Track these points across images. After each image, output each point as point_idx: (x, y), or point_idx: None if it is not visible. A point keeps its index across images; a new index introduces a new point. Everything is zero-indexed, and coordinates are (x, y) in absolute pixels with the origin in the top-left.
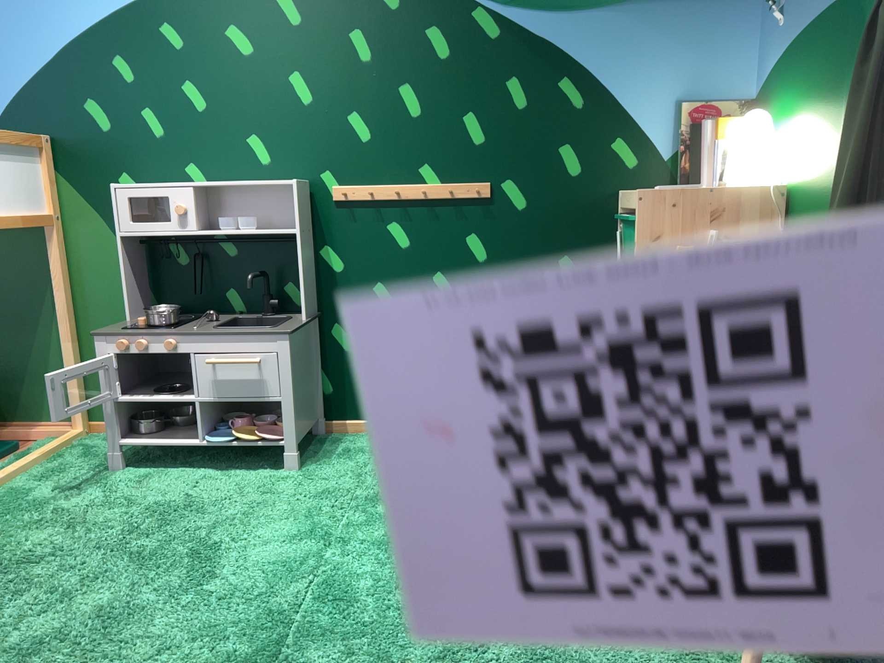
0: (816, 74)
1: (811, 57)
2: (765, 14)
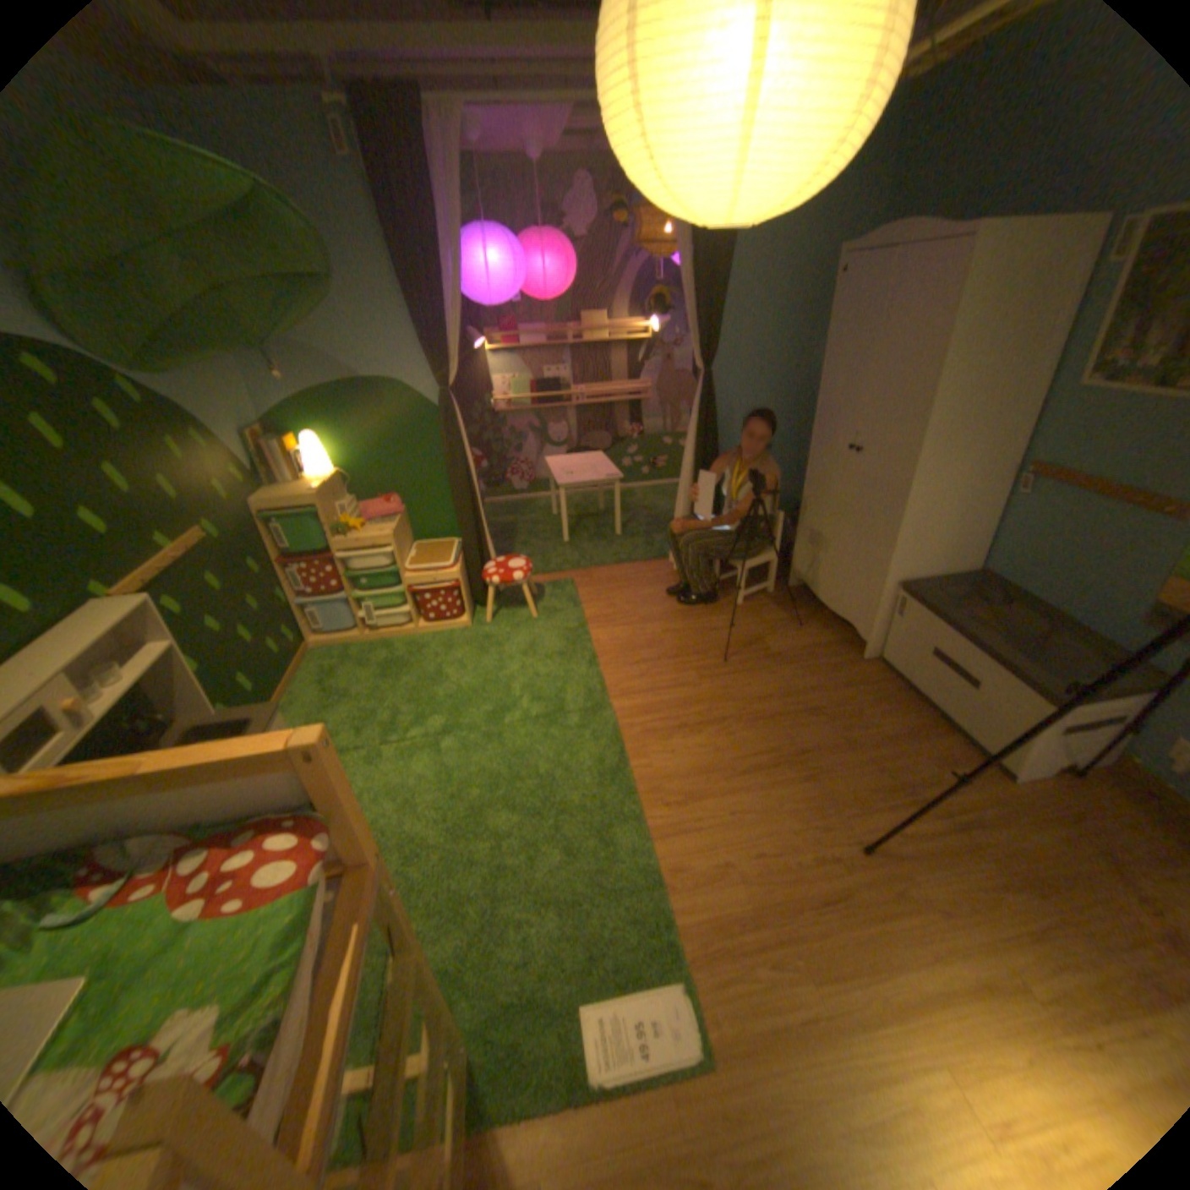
0: (341, 413)
1: (332, 404)
2: (248, 369)
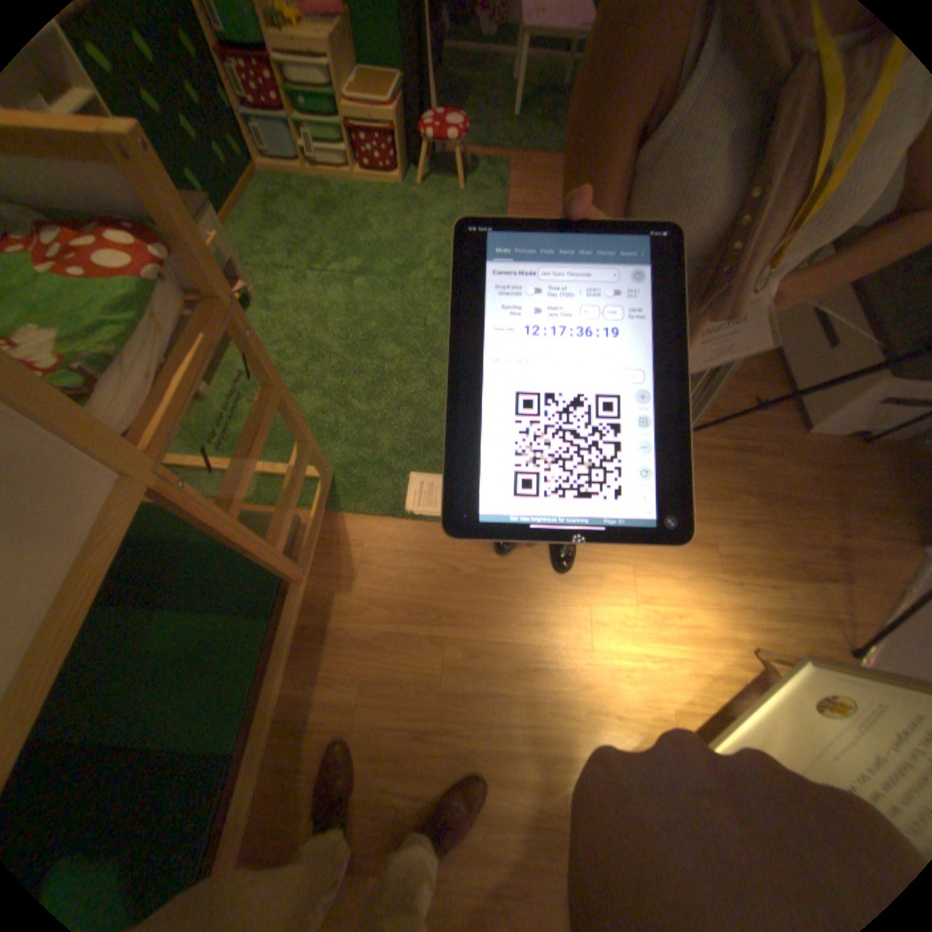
0: None
1: None
2: None
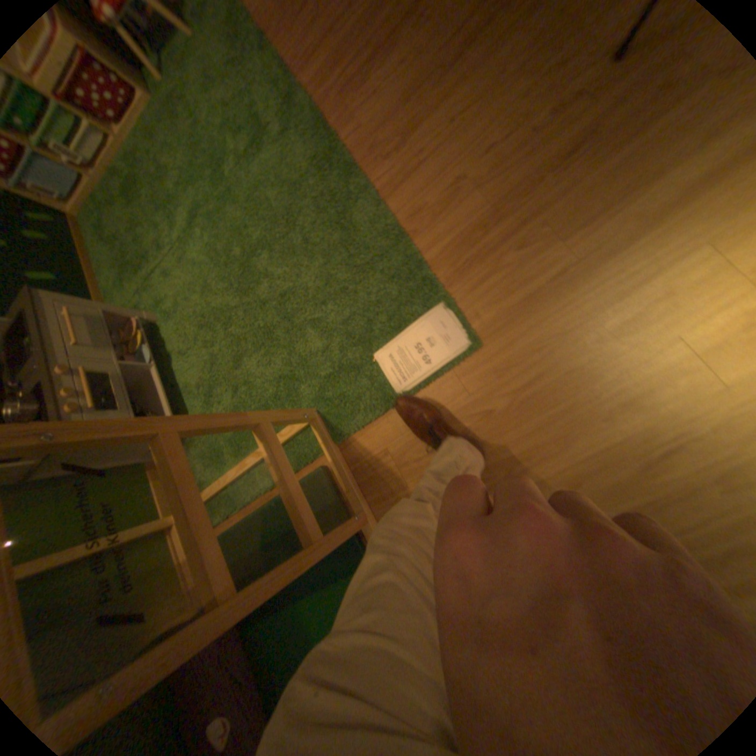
0: None
1: None
2: None
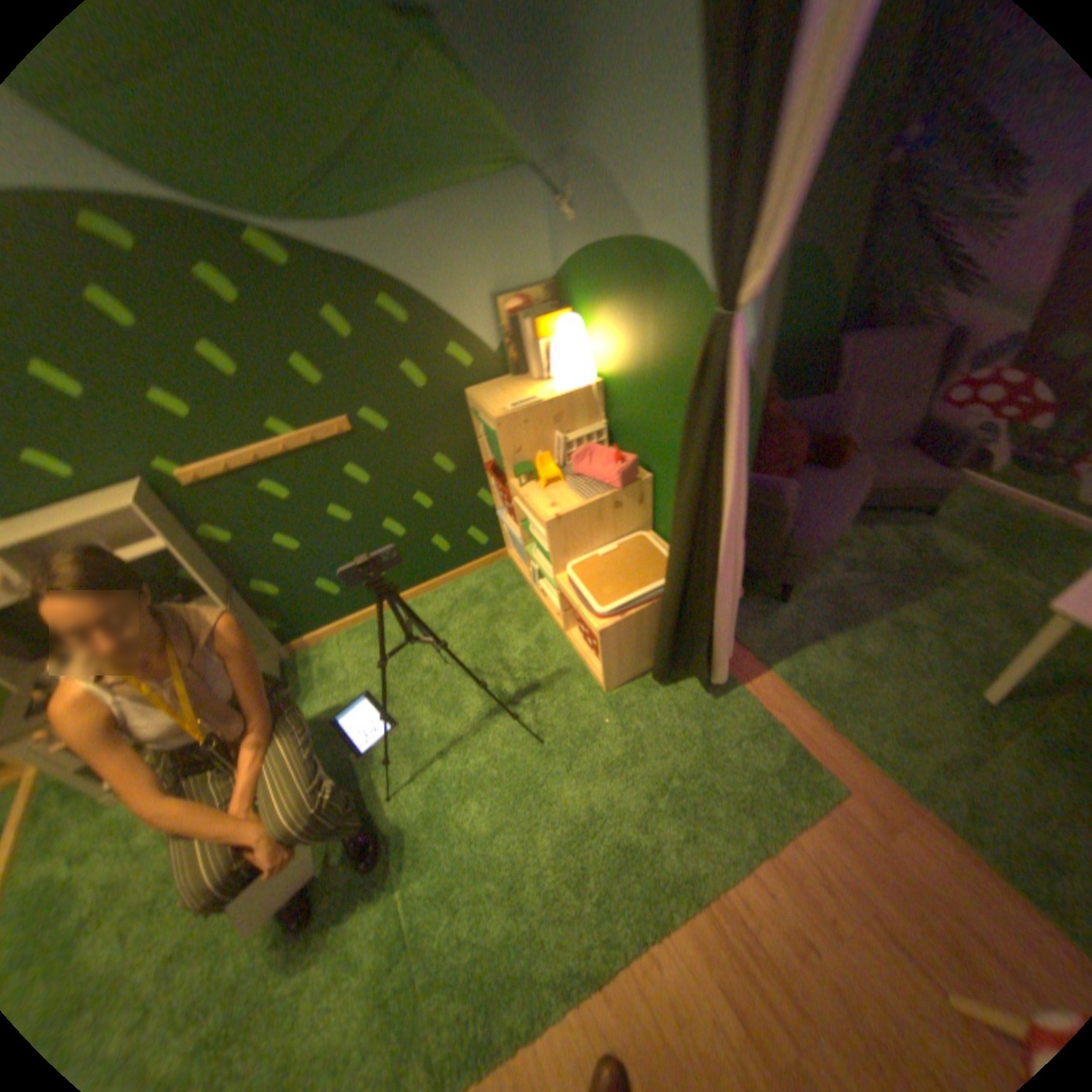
0: (618, 298)
1: (611, 279)
2: (551, 197)
